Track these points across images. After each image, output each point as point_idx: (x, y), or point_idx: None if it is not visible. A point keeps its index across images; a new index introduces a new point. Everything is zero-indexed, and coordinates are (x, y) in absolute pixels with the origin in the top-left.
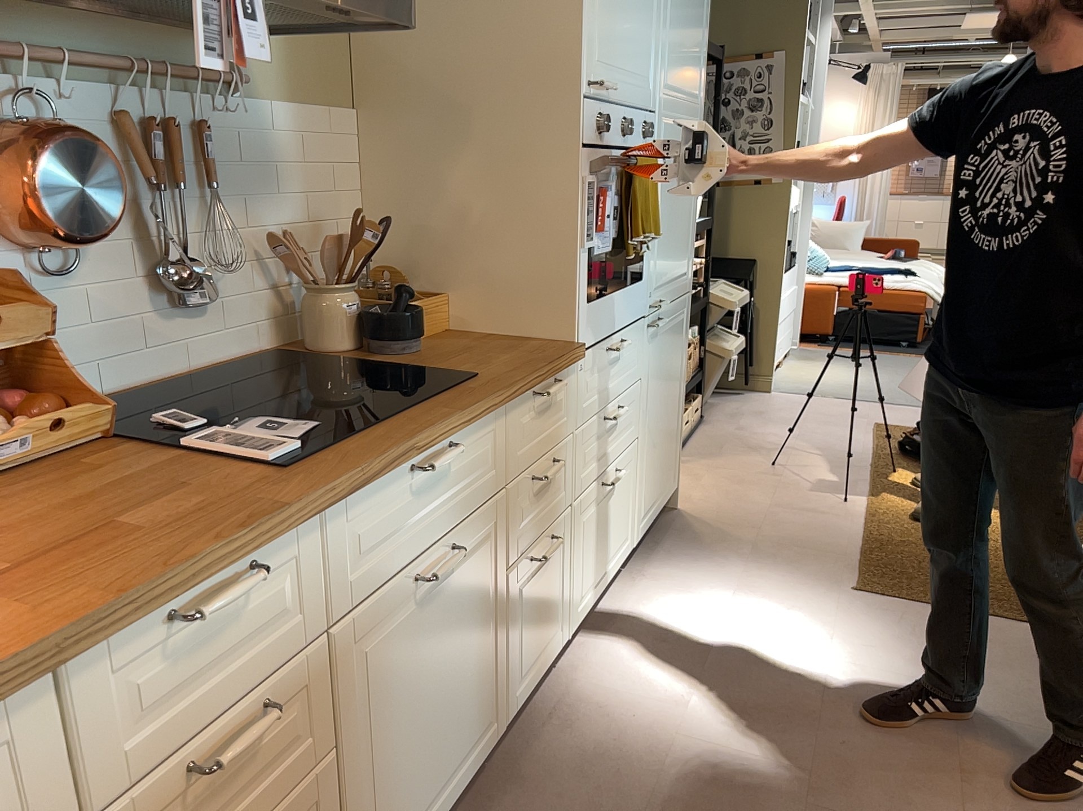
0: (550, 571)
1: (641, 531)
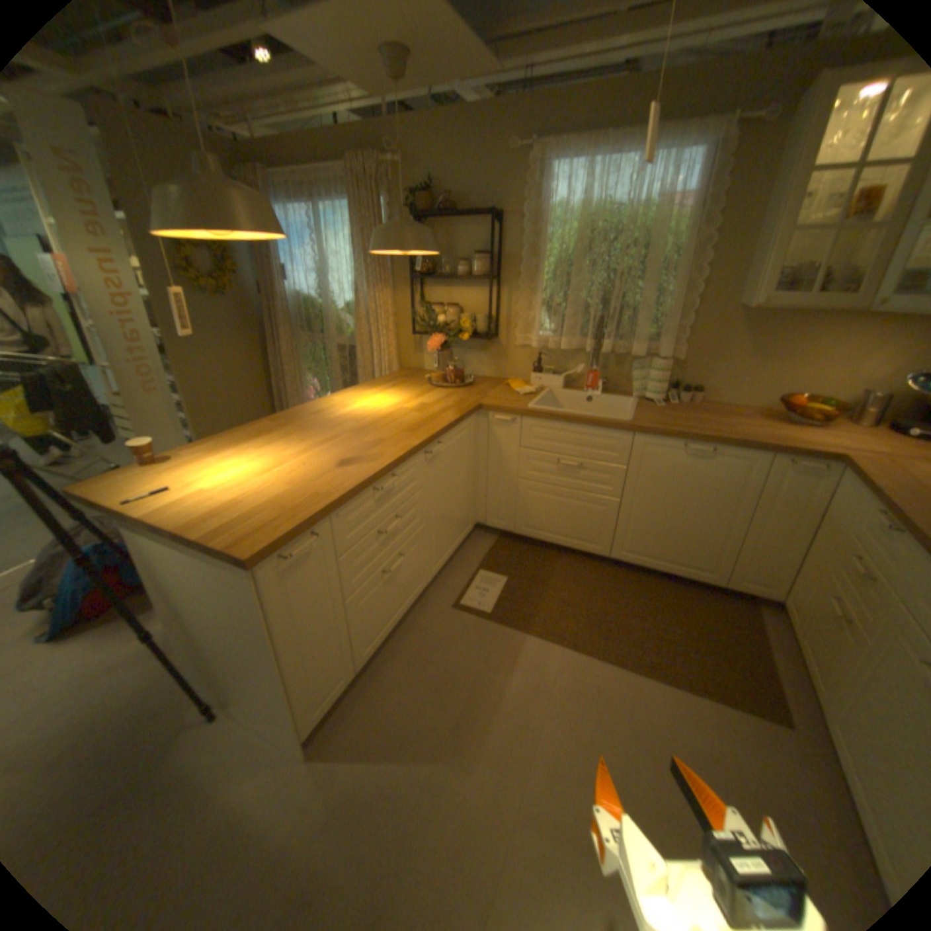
0: None
1: None
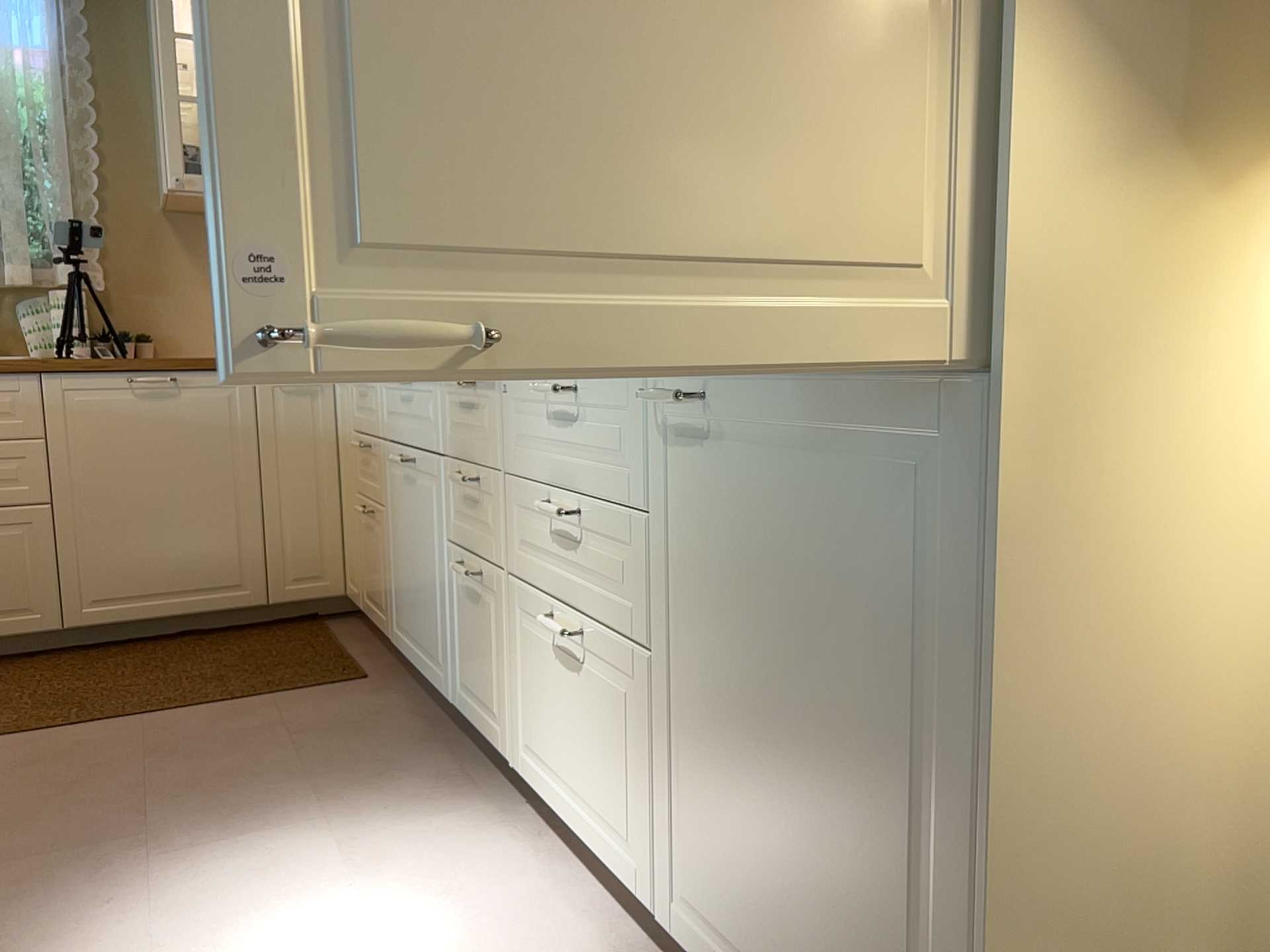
0: (484, 619)
1: (687, 939)
